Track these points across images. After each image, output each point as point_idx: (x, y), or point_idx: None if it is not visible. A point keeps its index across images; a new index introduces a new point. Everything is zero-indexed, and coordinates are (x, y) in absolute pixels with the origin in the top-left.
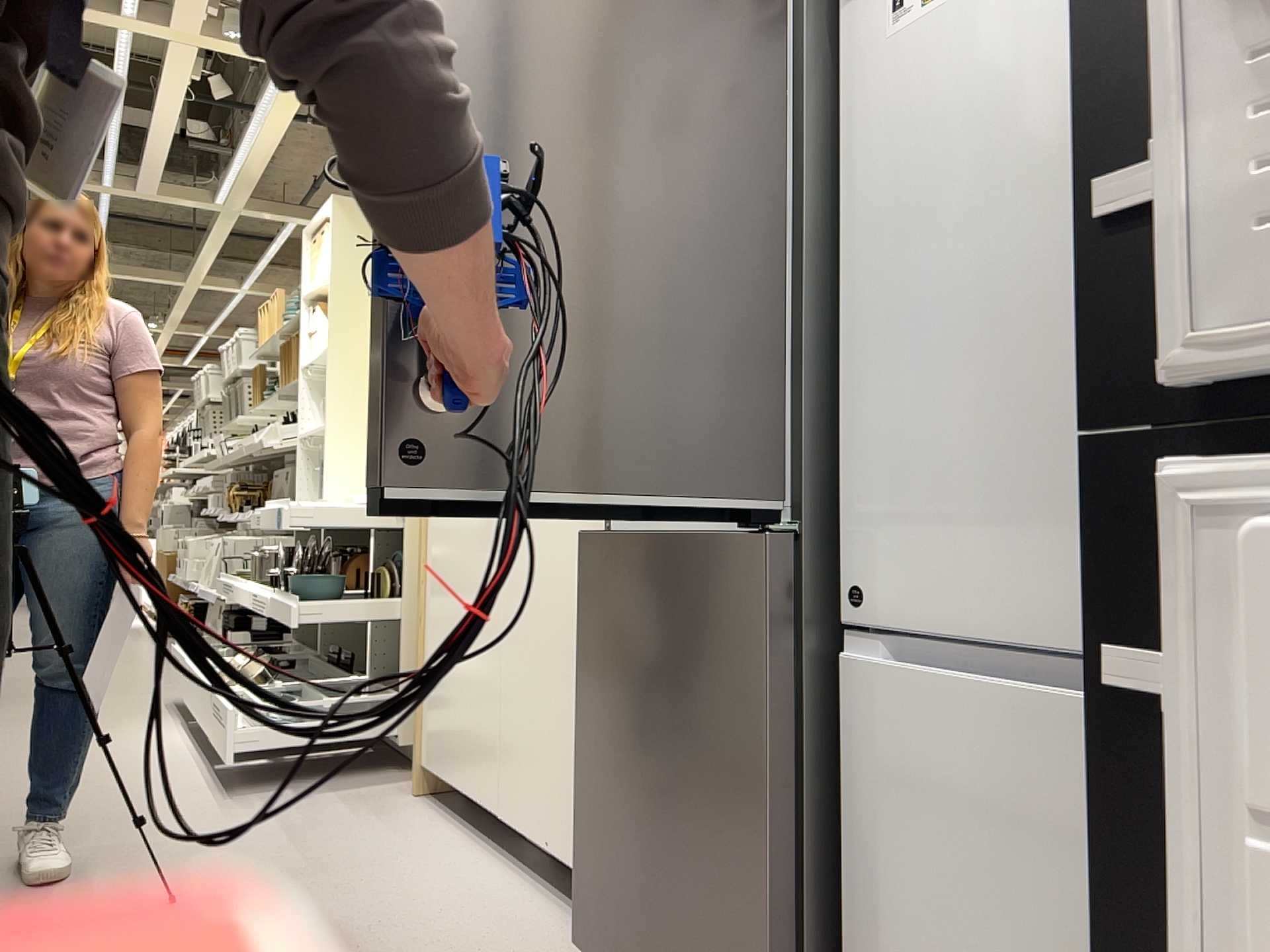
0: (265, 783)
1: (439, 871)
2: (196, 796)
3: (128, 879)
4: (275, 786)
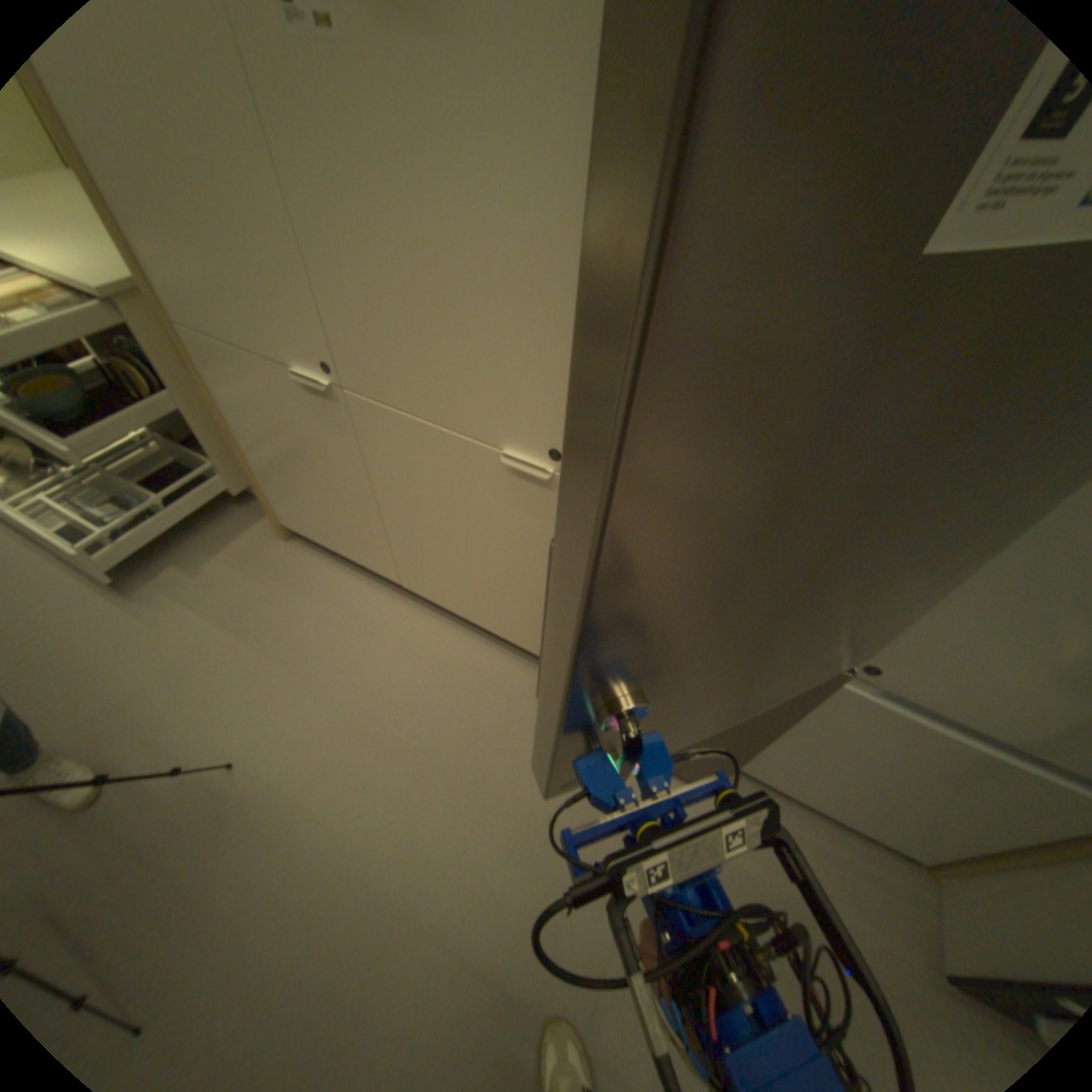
0: (137, 566)
1: (380, 633)
2: (89, 609)
3: (152, 751)
4: (150, 567)
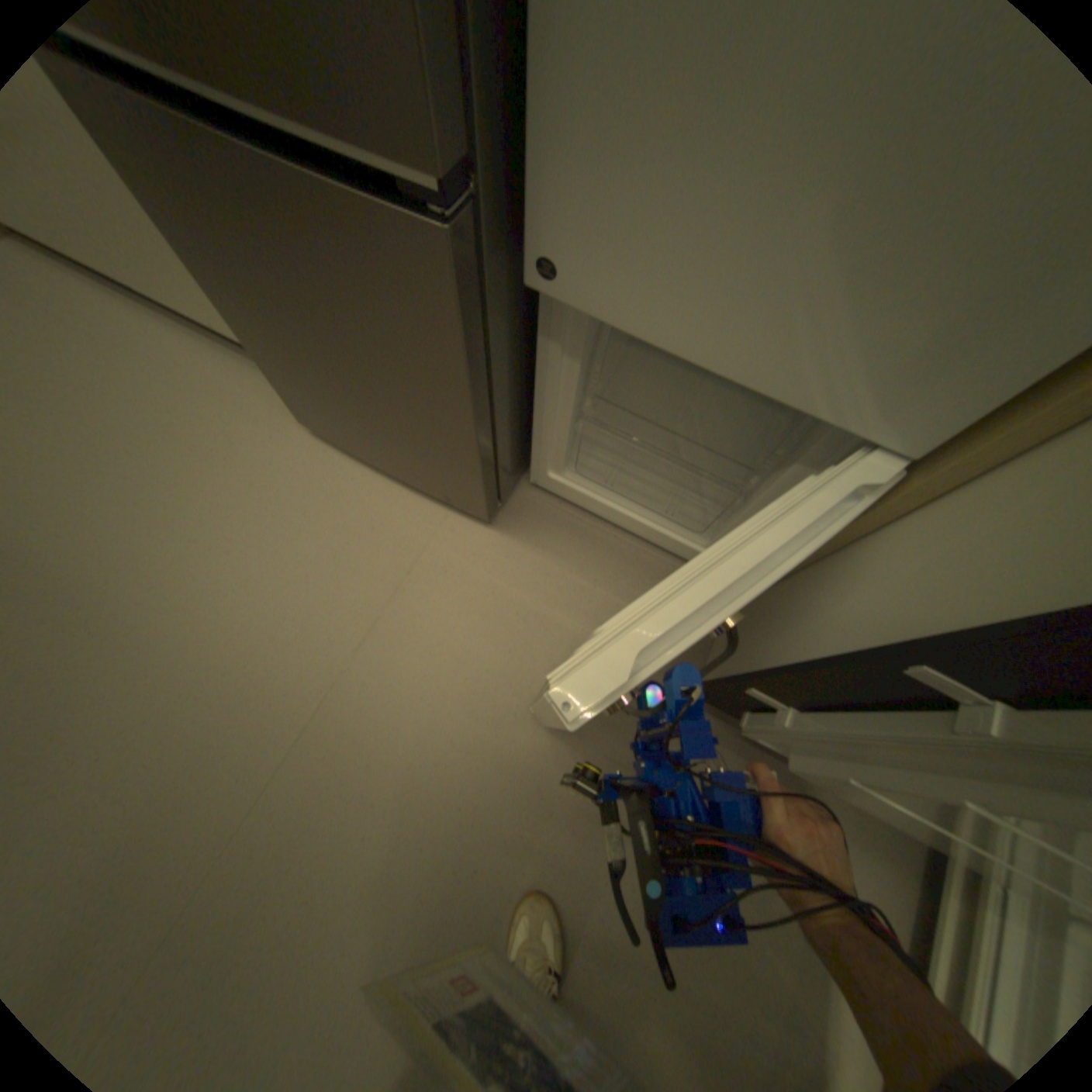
0: None
1: (119, 353)
2: None
3: None
4: None
